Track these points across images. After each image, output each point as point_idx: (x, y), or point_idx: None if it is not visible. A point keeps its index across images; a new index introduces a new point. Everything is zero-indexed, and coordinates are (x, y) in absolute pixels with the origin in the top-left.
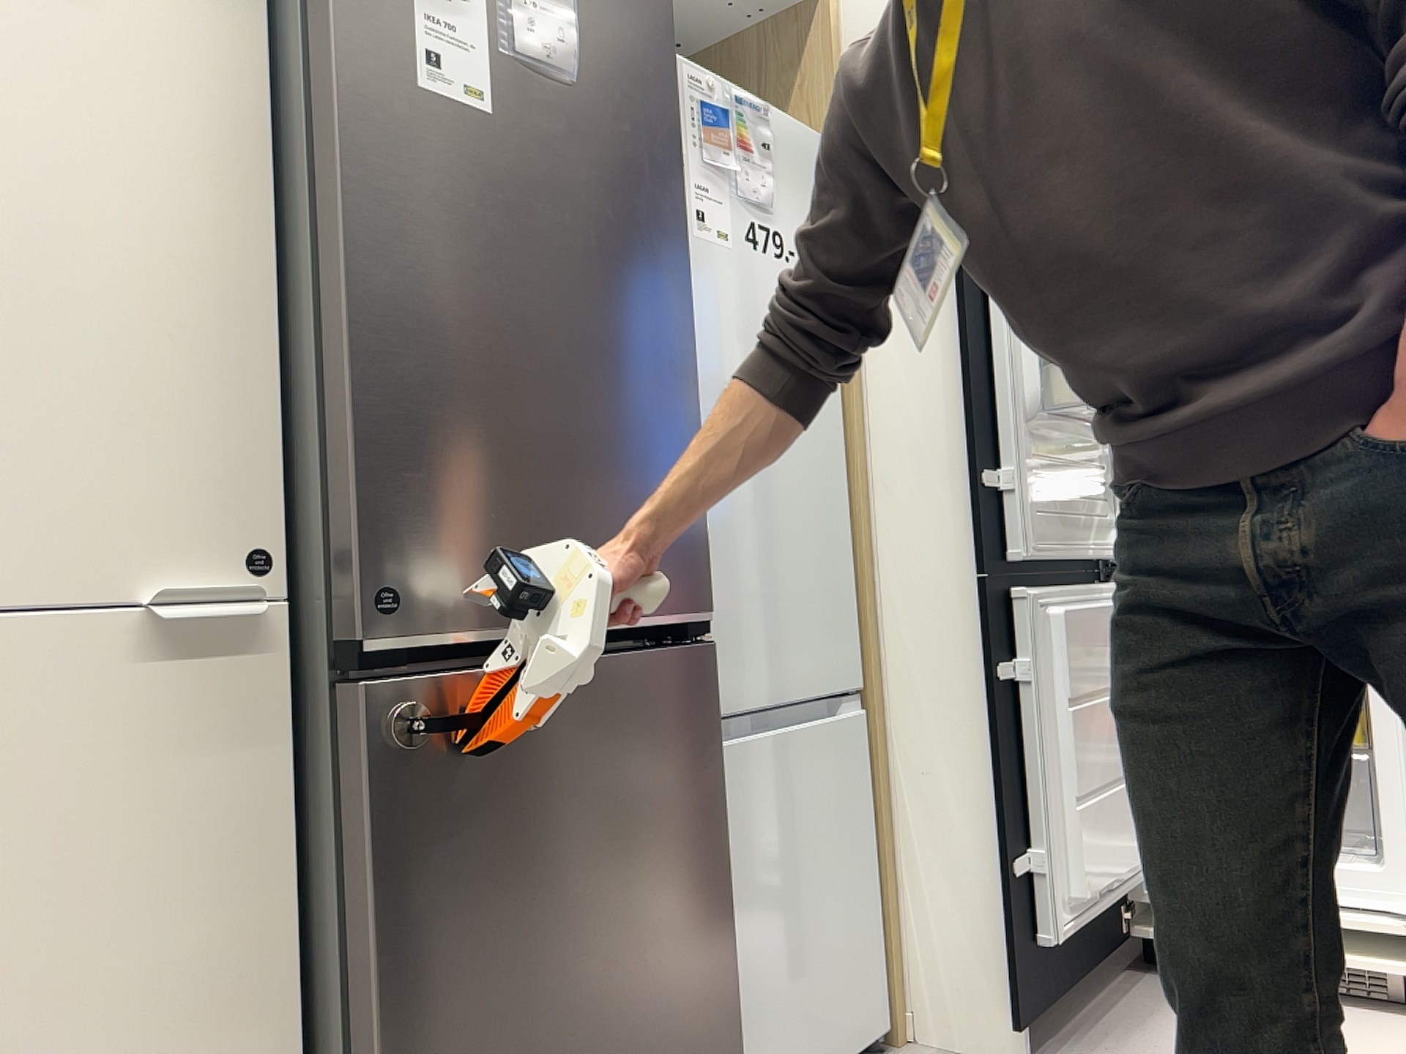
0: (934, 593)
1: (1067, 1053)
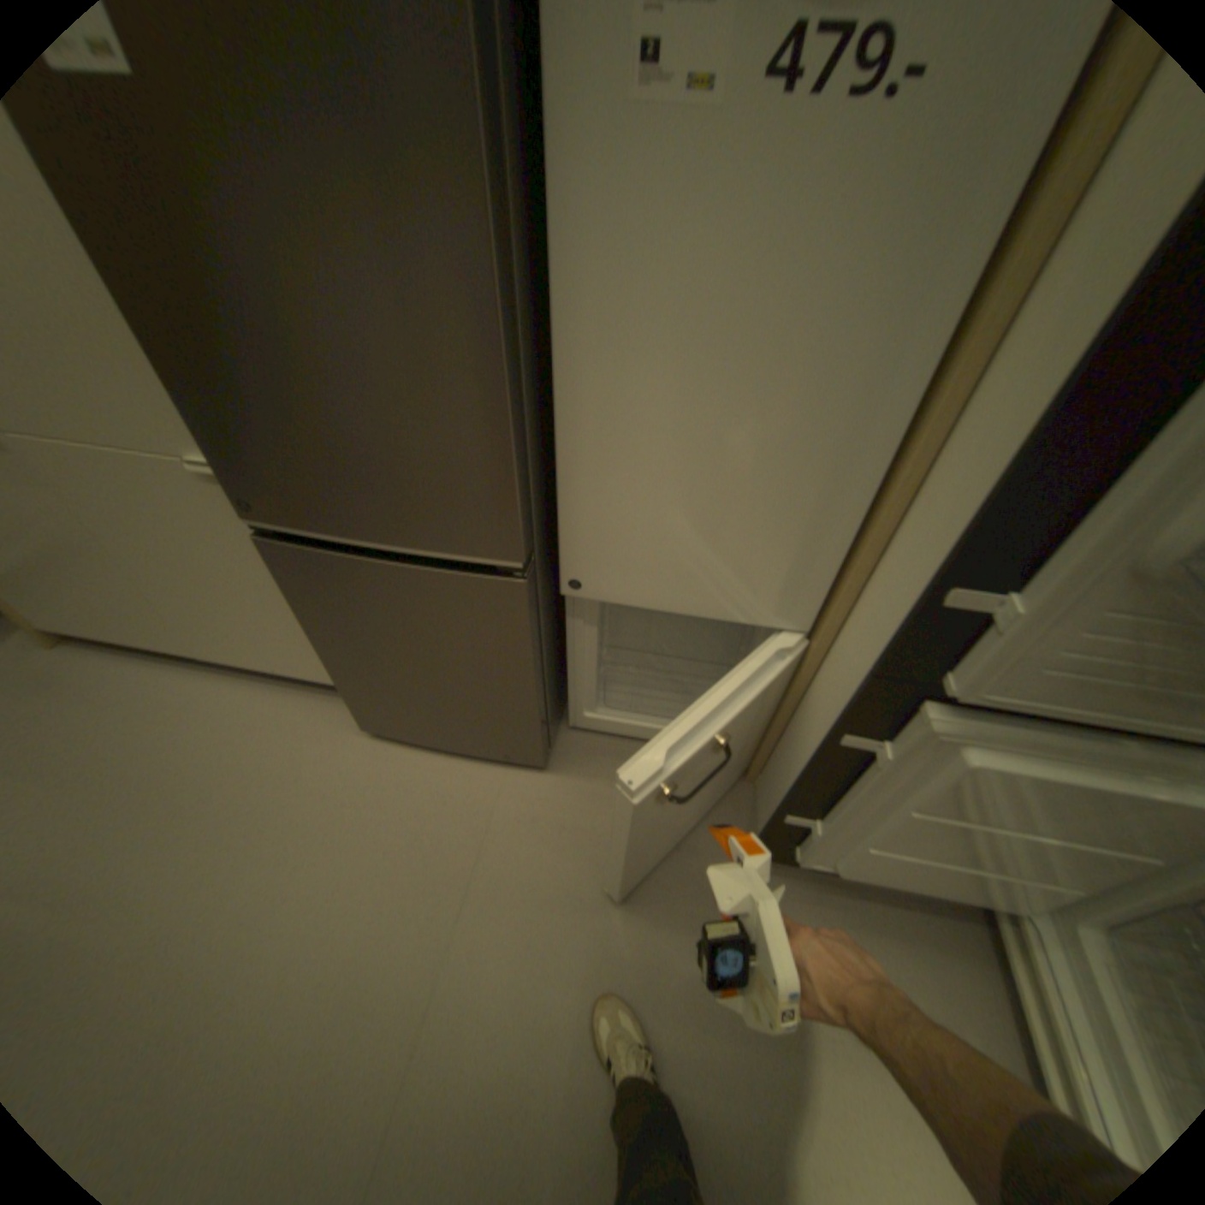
0: (881, 626)
1: (794, 885)
